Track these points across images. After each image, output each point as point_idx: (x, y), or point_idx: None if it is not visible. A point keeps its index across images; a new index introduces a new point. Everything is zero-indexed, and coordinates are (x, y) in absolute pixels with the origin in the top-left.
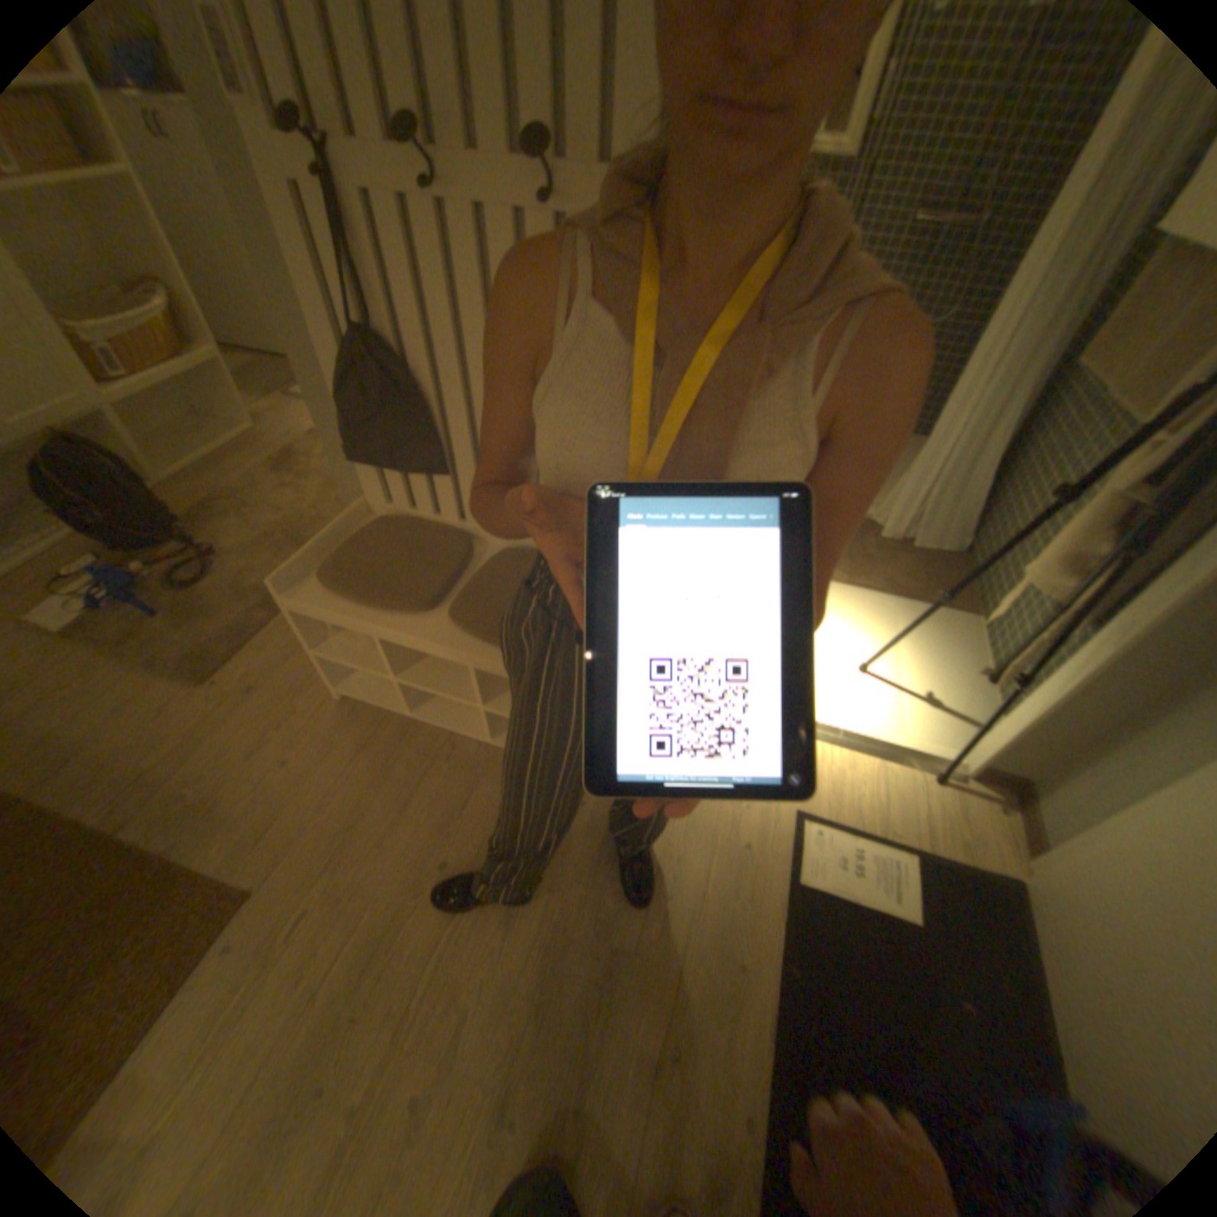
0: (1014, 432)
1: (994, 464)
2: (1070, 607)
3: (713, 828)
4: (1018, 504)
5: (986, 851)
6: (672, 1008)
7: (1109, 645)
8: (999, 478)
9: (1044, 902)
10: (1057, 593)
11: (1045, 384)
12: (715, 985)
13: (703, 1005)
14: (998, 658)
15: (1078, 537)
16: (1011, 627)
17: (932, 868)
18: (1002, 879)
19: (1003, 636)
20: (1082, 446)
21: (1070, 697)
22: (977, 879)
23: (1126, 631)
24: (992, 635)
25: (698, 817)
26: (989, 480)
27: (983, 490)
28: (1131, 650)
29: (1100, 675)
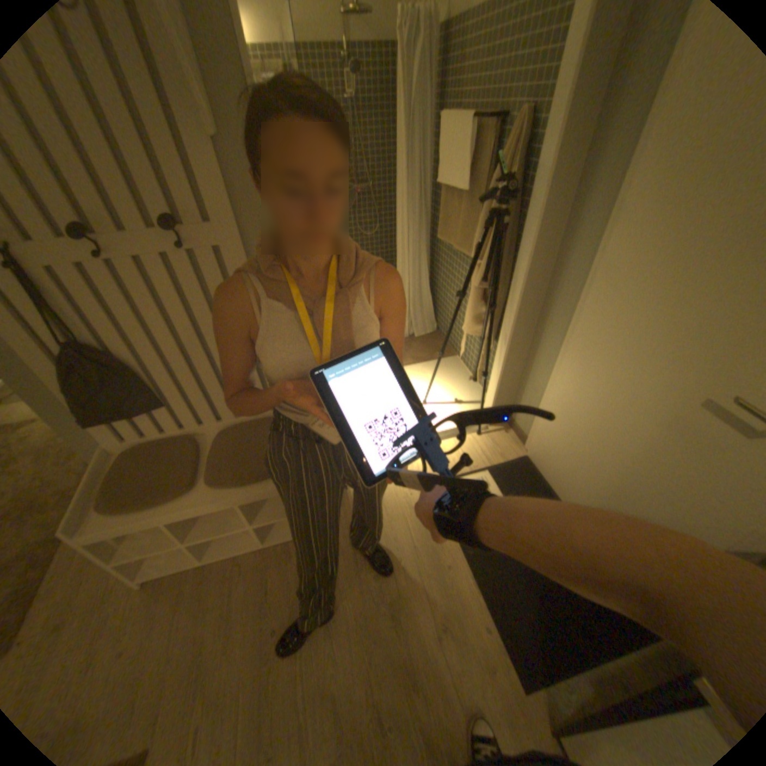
0: (427, 272)
1: (427, 288)
2: (483, 337)
3: (400, 515)
4: (444, 302)
5: (507, 452)
6: (429, 609)
7: (502, 346)
8: (432, 294)
9: (534, 458)
10: (476, 333)
11: (429, 248)
12: (440, 584)
13: (441, 597)
14: (470, 370)
15: (471, 308)
16: (468, 355)
17: (493, 471)
18: (518, 459)
19: (467, 360)
20: (455, 271)
21: (501, 373)
22: (510, 465)
23: (504, 338)
24: (463, 361)
25: (390, 514)
26: (428, 296)
27: (428, 301)
28: (509, 344)
29: (506, 359)
